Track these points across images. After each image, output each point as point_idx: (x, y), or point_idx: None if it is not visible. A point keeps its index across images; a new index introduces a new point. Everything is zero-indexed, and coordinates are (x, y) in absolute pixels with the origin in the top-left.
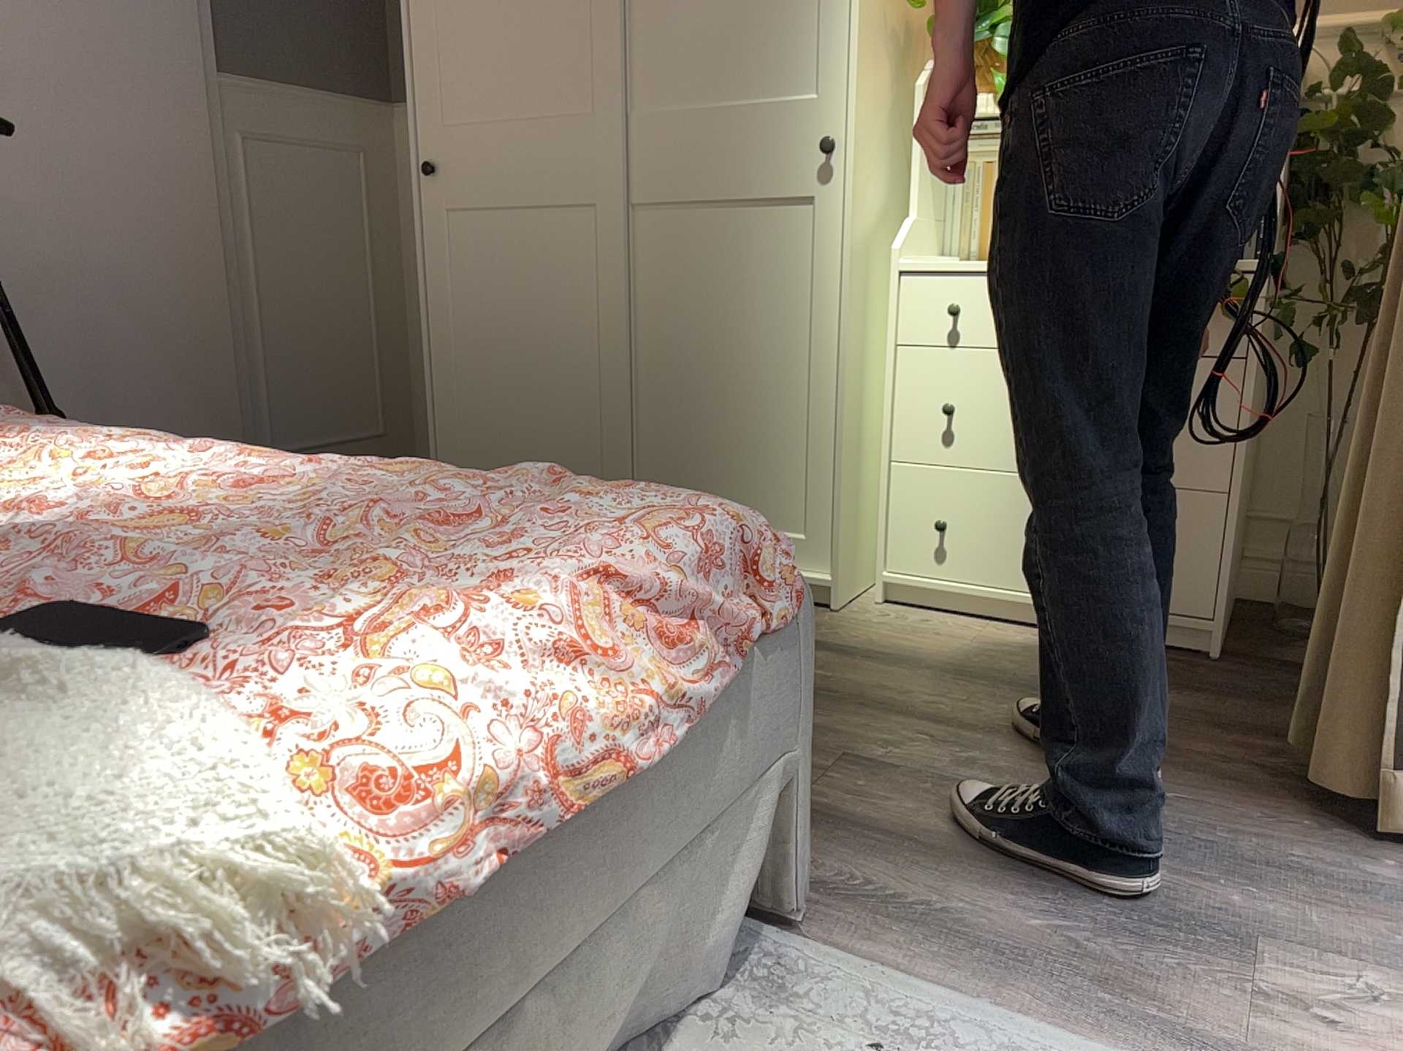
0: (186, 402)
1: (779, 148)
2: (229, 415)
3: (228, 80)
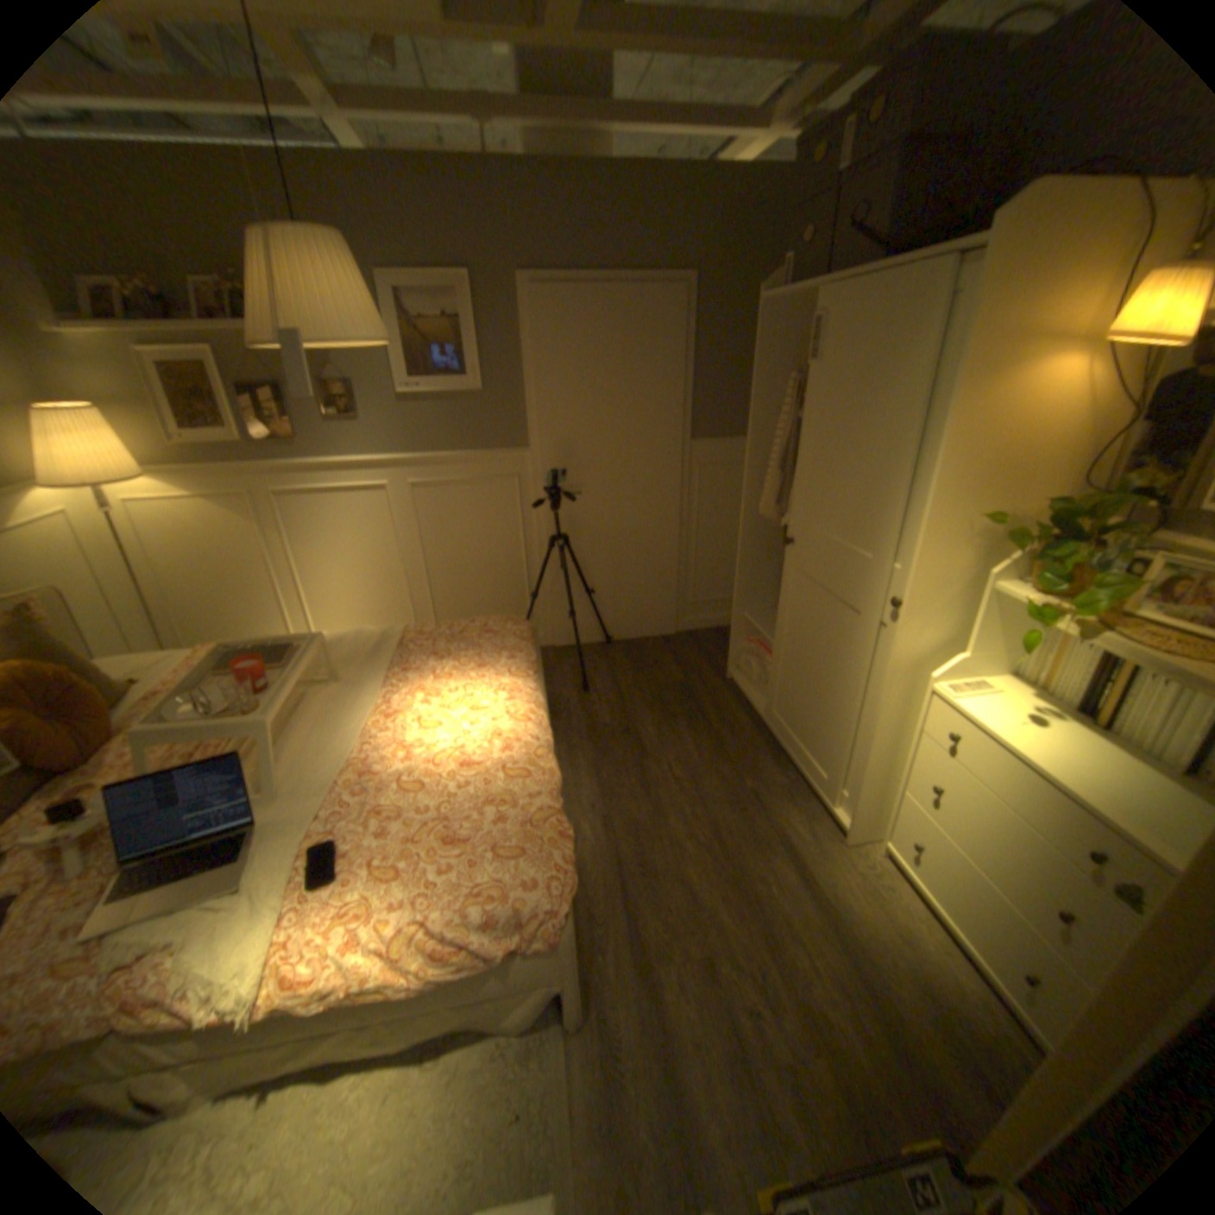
0: (650, 582)
1: (877, 586)
2: (668, 587)
3: (693, 441)
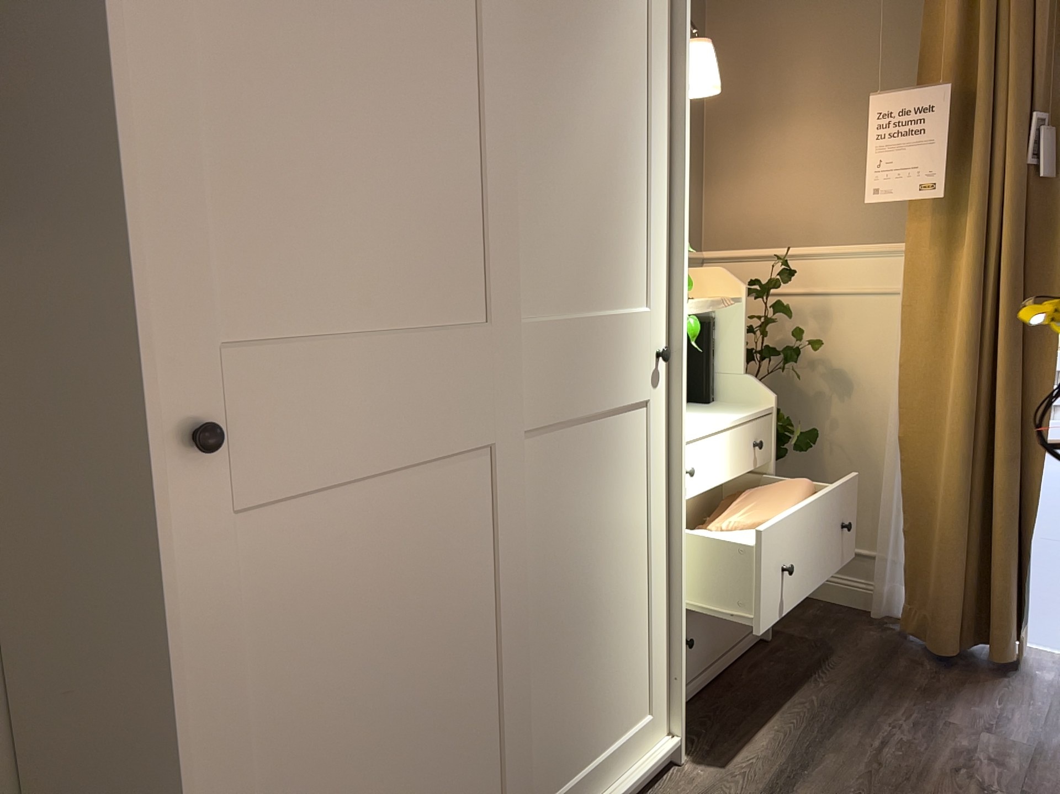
0: None
1: (631, 356)
2: None
3: None
